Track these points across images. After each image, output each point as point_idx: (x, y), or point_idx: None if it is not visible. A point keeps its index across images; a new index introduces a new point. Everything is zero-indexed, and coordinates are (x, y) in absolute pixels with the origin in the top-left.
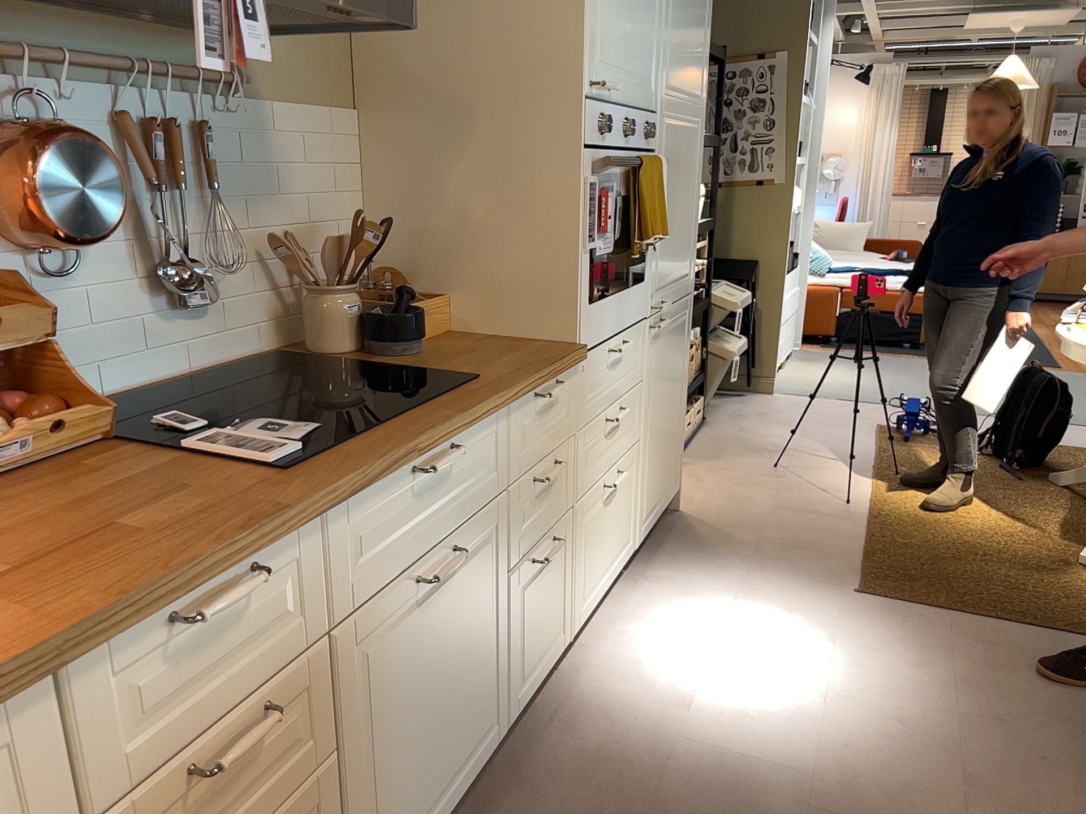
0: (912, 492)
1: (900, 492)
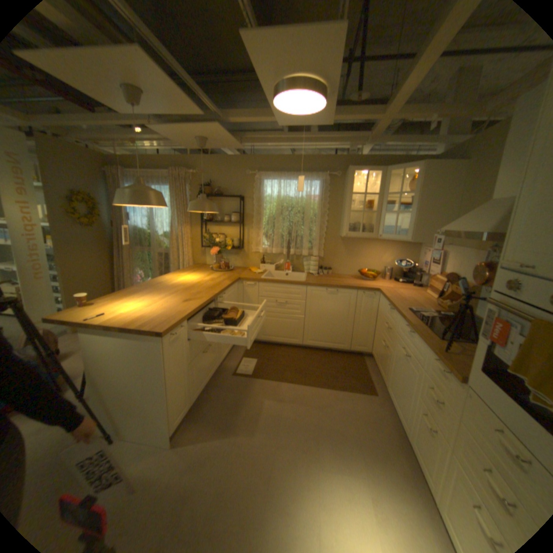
0: None
1: None
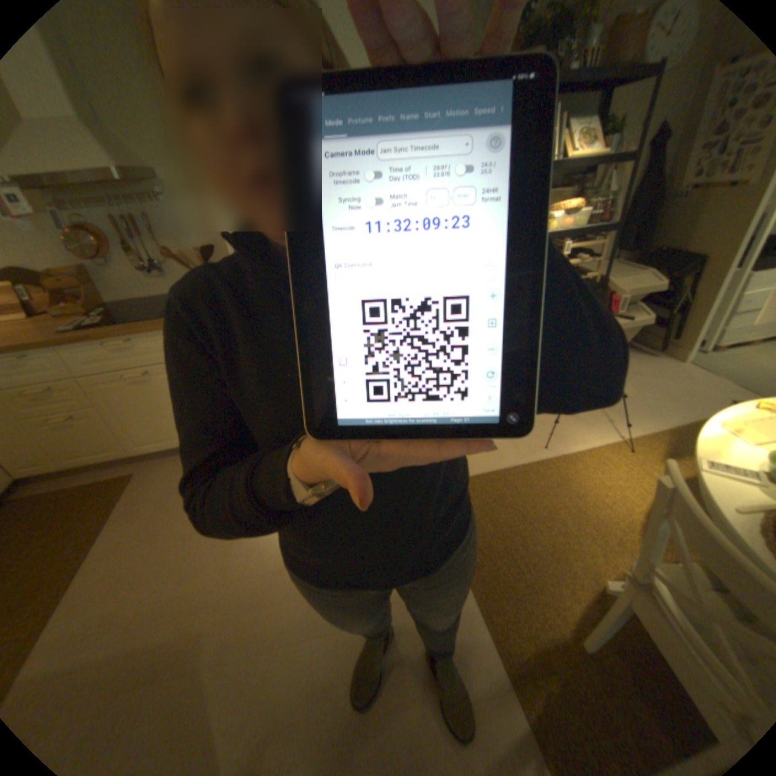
0: (609, 470)
1: (601, 465)
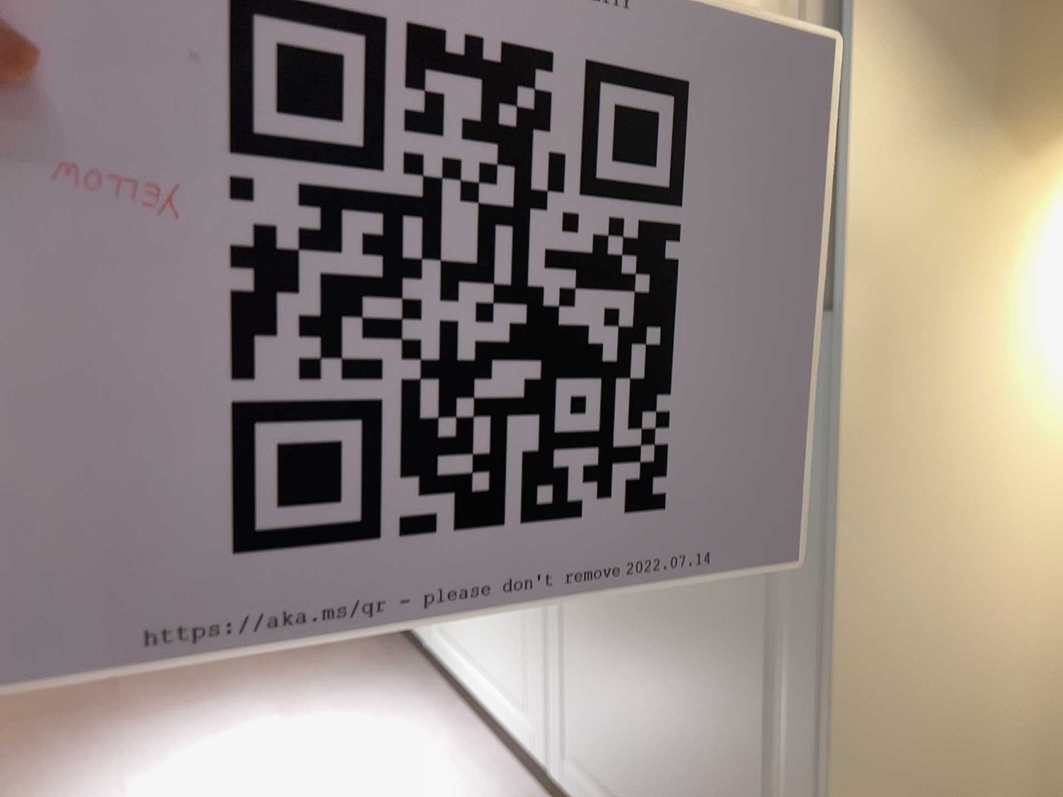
0: None
1: None
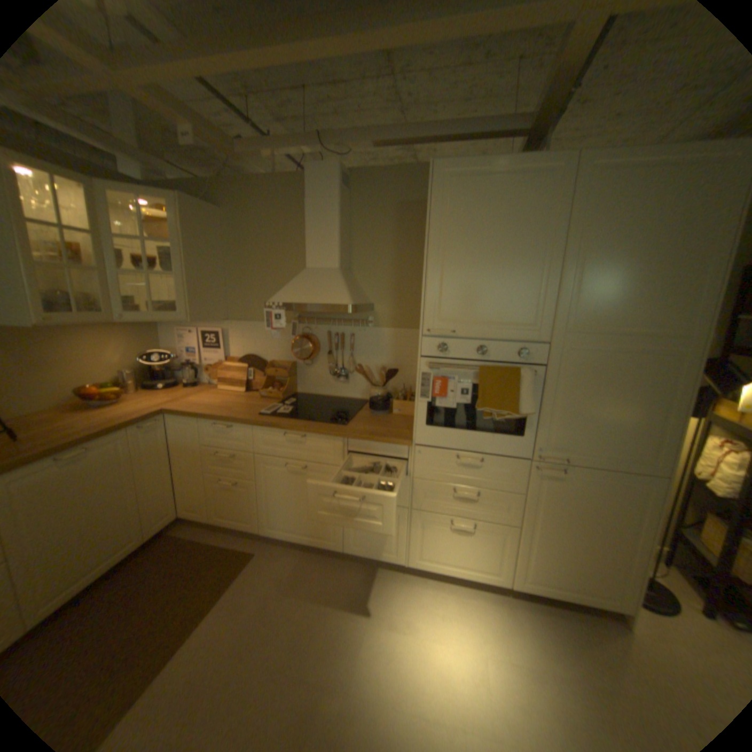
0: None
1: None
